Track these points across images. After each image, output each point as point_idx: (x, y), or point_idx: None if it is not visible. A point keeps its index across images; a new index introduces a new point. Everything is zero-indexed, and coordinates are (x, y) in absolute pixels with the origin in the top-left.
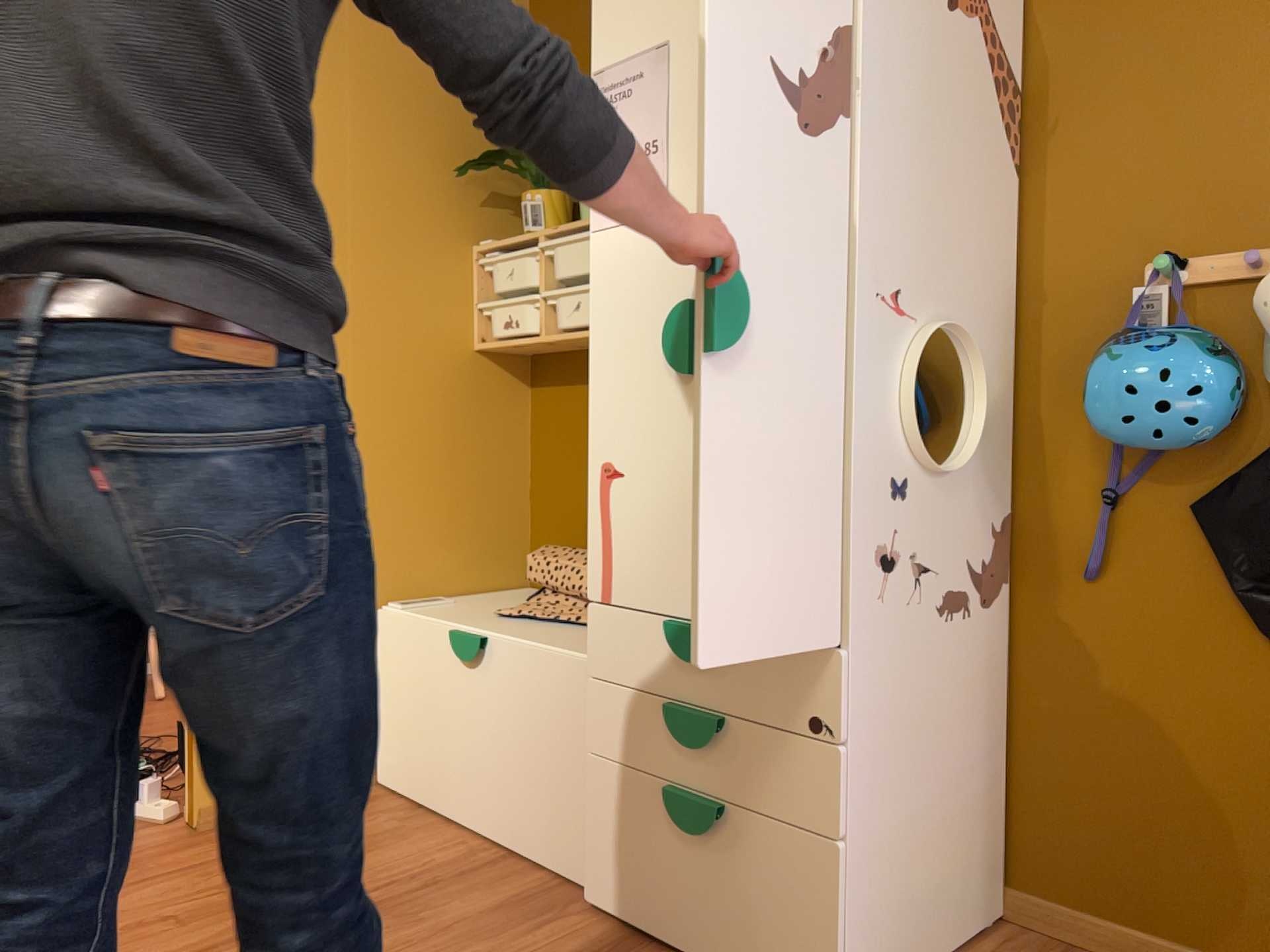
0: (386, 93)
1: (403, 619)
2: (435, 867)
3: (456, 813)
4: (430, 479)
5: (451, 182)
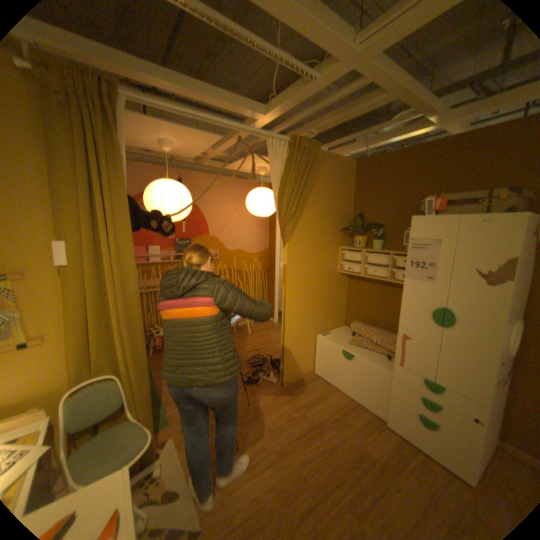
0: (324, 214)
1: (326, 342)
2: (344, 407)
3: (341, 389)
4: (327, 304)
5: (335, 232)
